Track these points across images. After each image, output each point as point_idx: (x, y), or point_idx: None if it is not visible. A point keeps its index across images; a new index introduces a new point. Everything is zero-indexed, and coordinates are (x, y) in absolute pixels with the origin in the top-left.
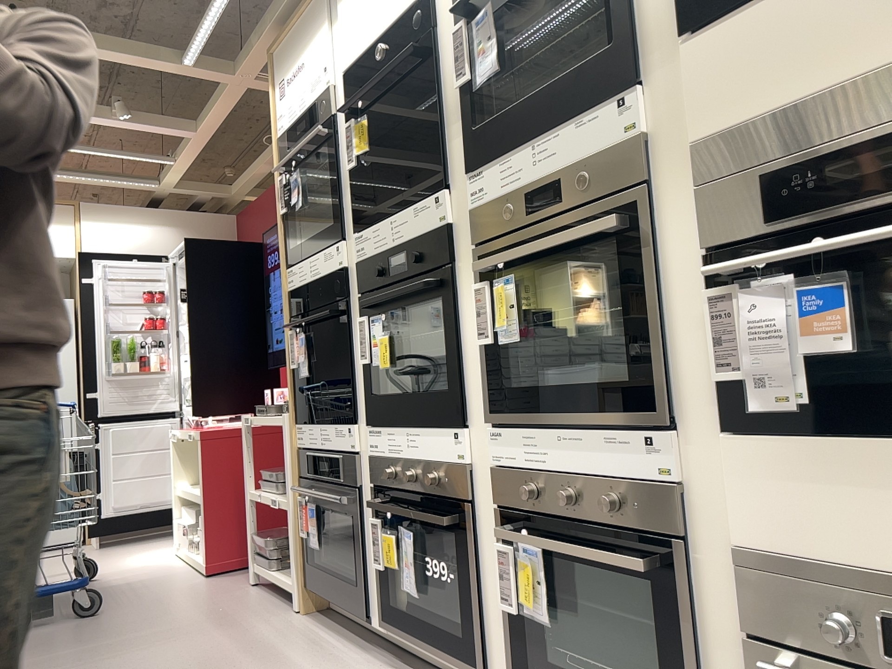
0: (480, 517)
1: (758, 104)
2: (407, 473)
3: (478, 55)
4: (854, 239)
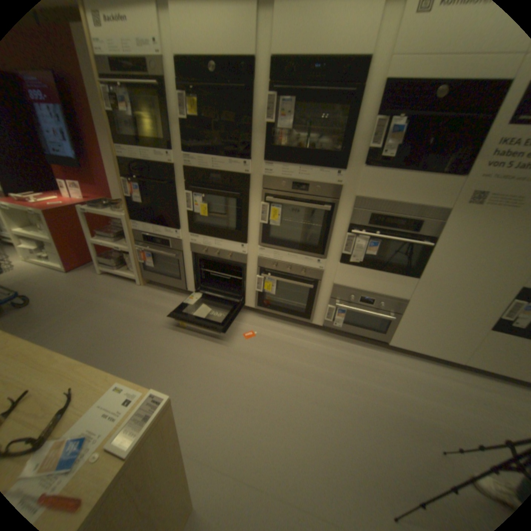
0: (248, 268)
1: (377, 197)
2: (215, 253)
3: (278, 113)
4: (388, 239)
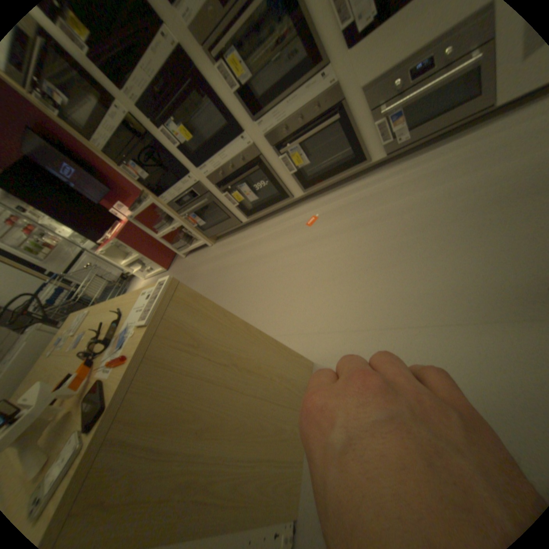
0: (266, 155)
1: None
2: (228, 166)
3: None
4: None
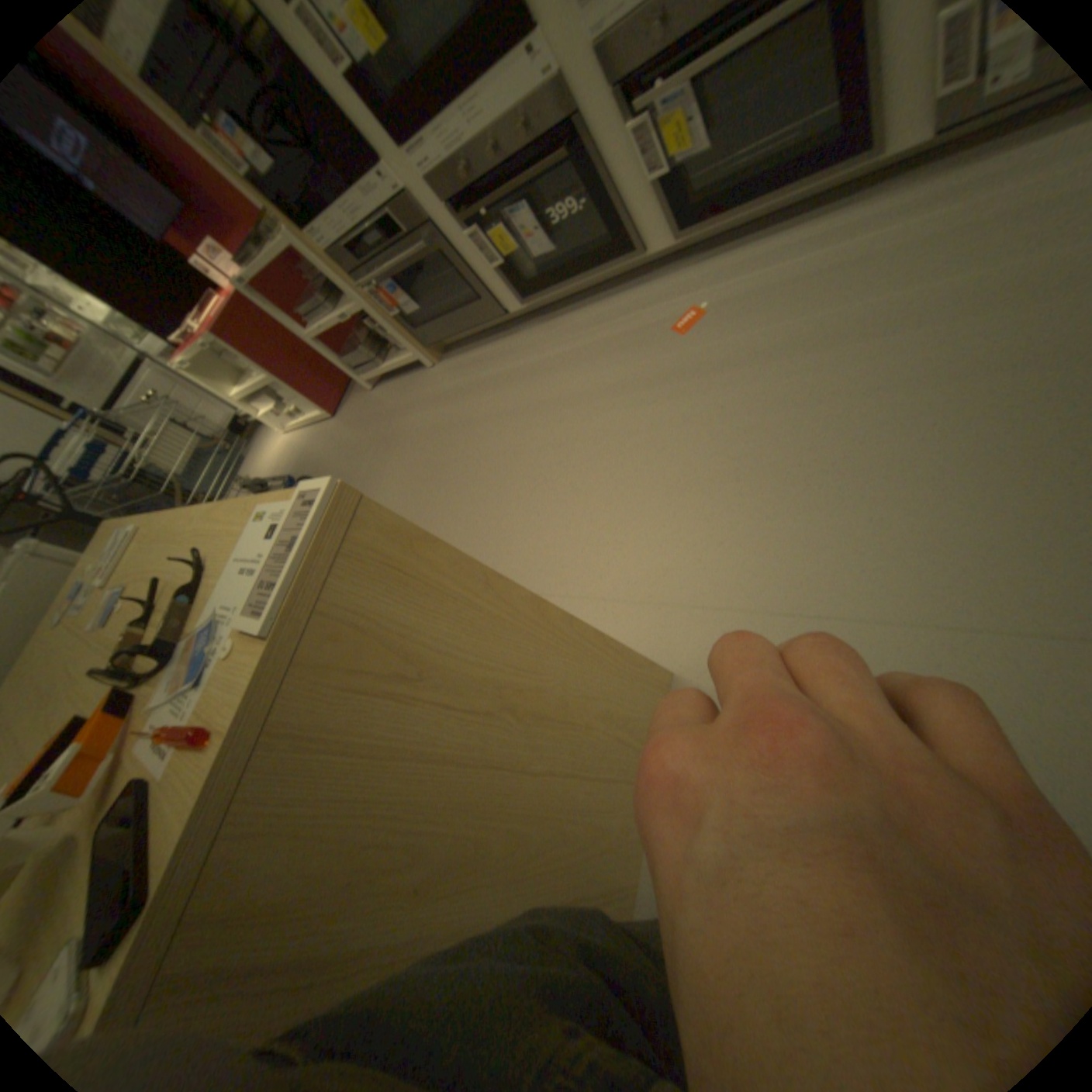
0: (592, 115)
1: None
2: (486, 146)
3: None
4: None
